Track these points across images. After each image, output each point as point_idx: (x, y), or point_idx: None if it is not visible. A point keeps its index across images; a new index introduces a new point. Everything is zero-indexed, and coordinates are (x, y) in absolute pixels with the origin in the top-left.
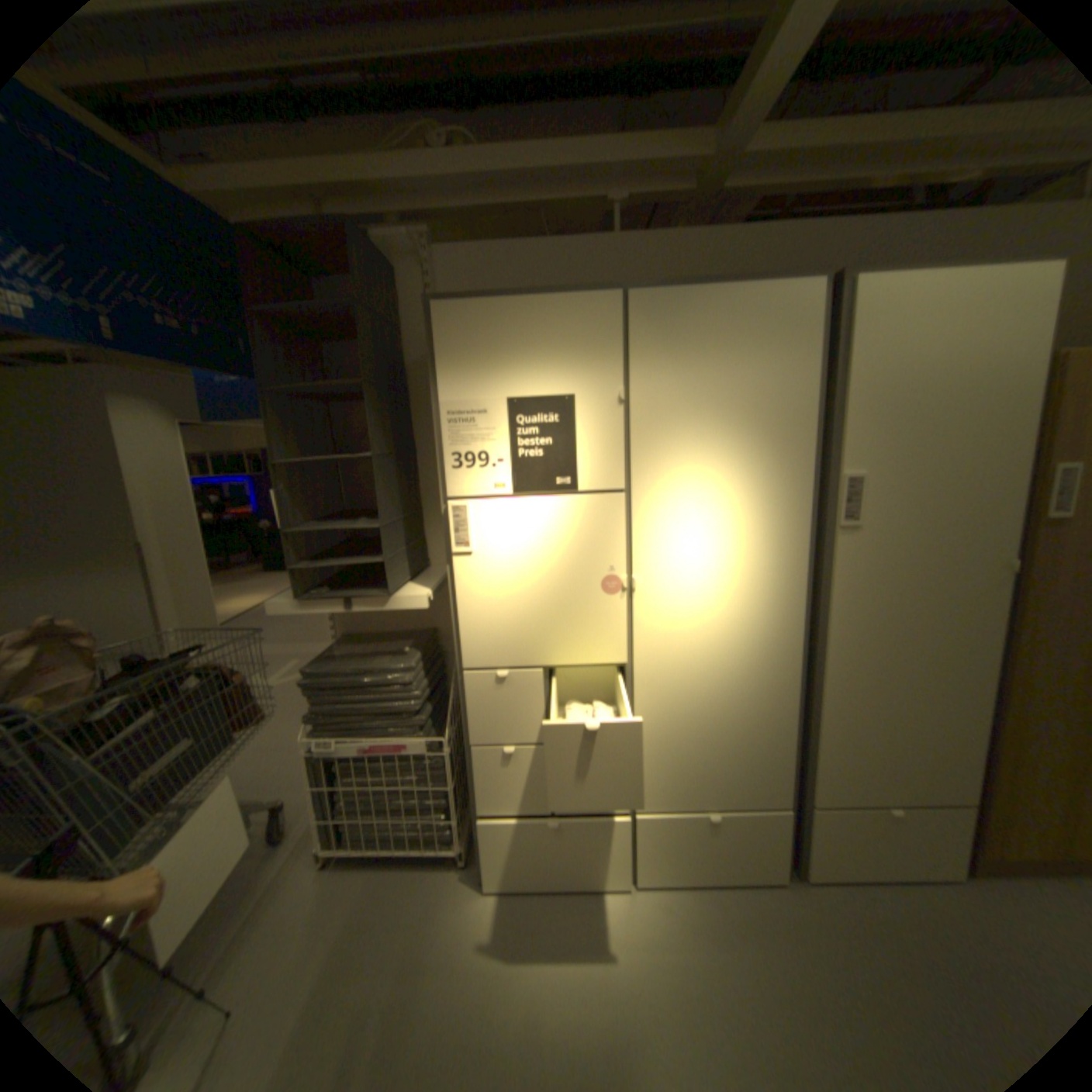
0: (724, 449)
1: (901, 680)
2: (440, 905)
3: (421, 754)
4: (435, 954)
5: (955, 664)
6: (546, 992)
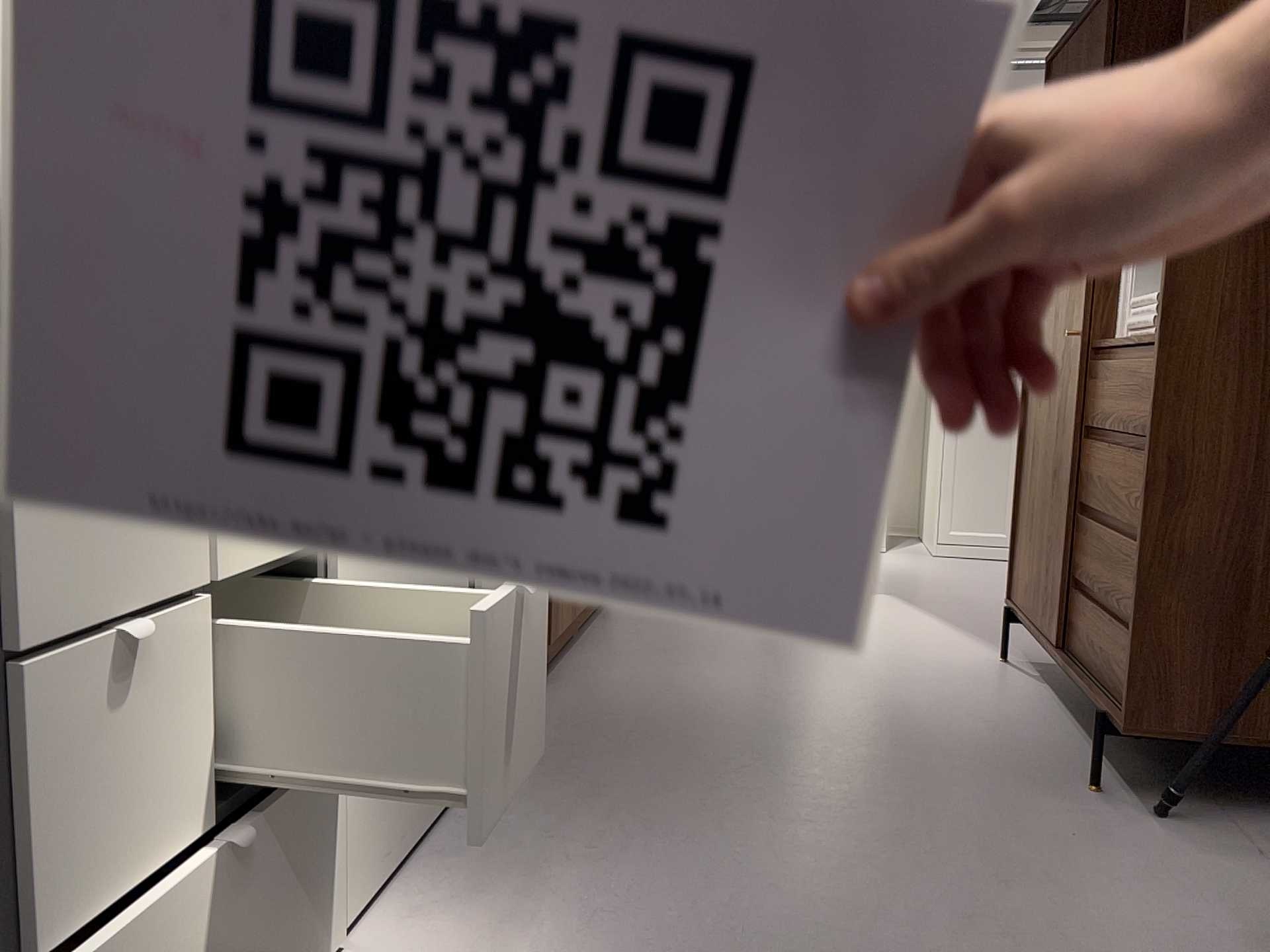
0: None
1: None
2: None
3: None
4: None
5: None
6: None
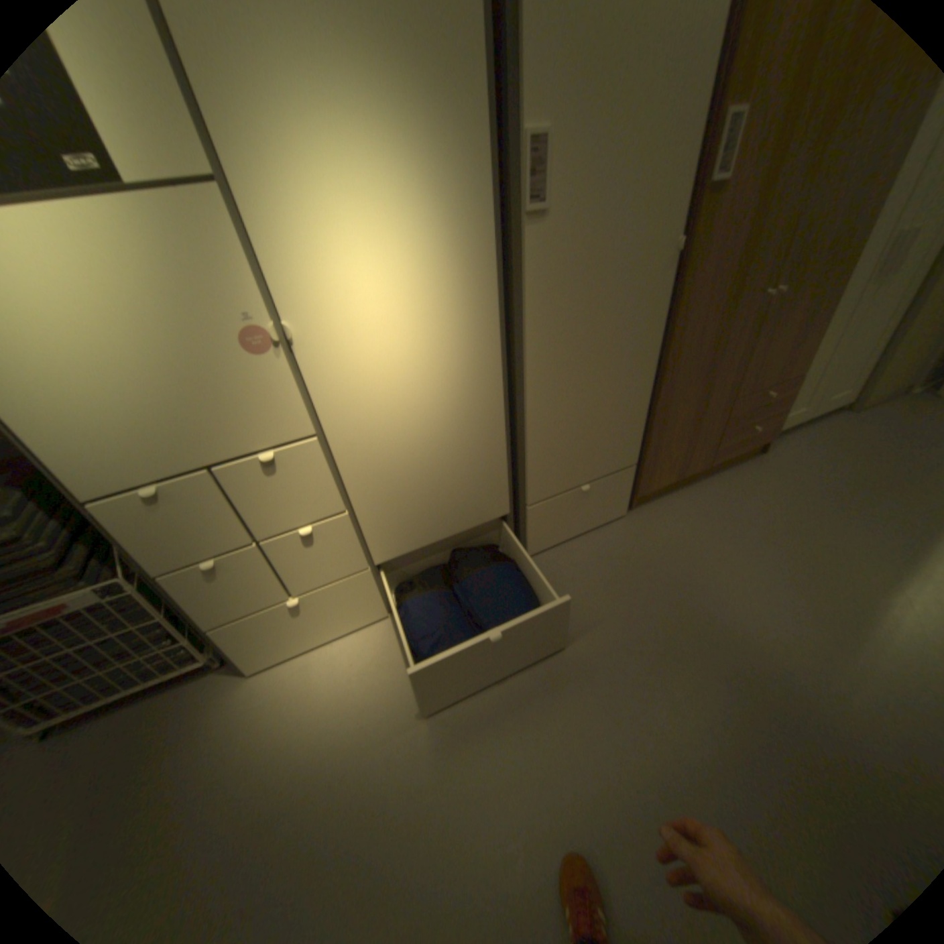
0: (358, 88)
1: (586, 380)
2: (202, 711)
3: (96, 602)
4: (208, 757)
5: (626, 355)
6: (326, 736)
